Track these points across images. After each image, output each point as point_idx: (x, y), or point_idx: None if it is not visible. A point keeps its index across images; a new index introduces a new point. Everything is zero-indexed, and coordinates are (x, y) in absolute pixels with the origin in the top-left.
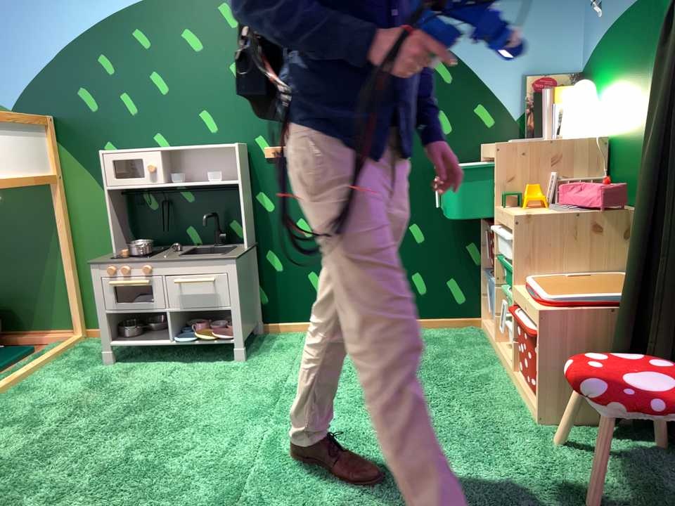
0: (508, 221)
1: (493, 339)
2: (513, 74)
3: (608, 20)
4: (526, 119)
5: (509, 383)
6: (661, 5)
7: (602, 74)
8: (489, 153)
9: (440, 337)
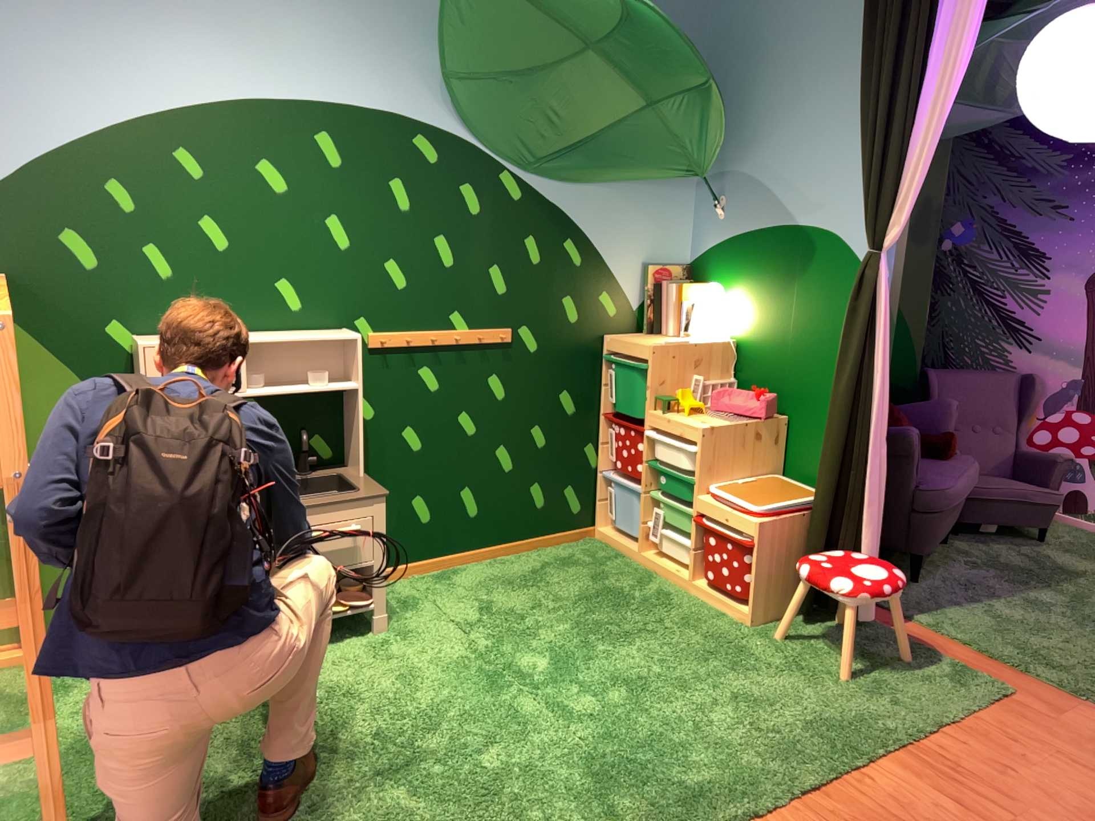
0: (679, 430)
1: (631, 548)
2: (634, 263)
3: (731, 231)
4: (645, 311)
5: (683, 589)
6: (803, 247)
7: (720, 279)
8: (626, 351)
9: (567, 554)
